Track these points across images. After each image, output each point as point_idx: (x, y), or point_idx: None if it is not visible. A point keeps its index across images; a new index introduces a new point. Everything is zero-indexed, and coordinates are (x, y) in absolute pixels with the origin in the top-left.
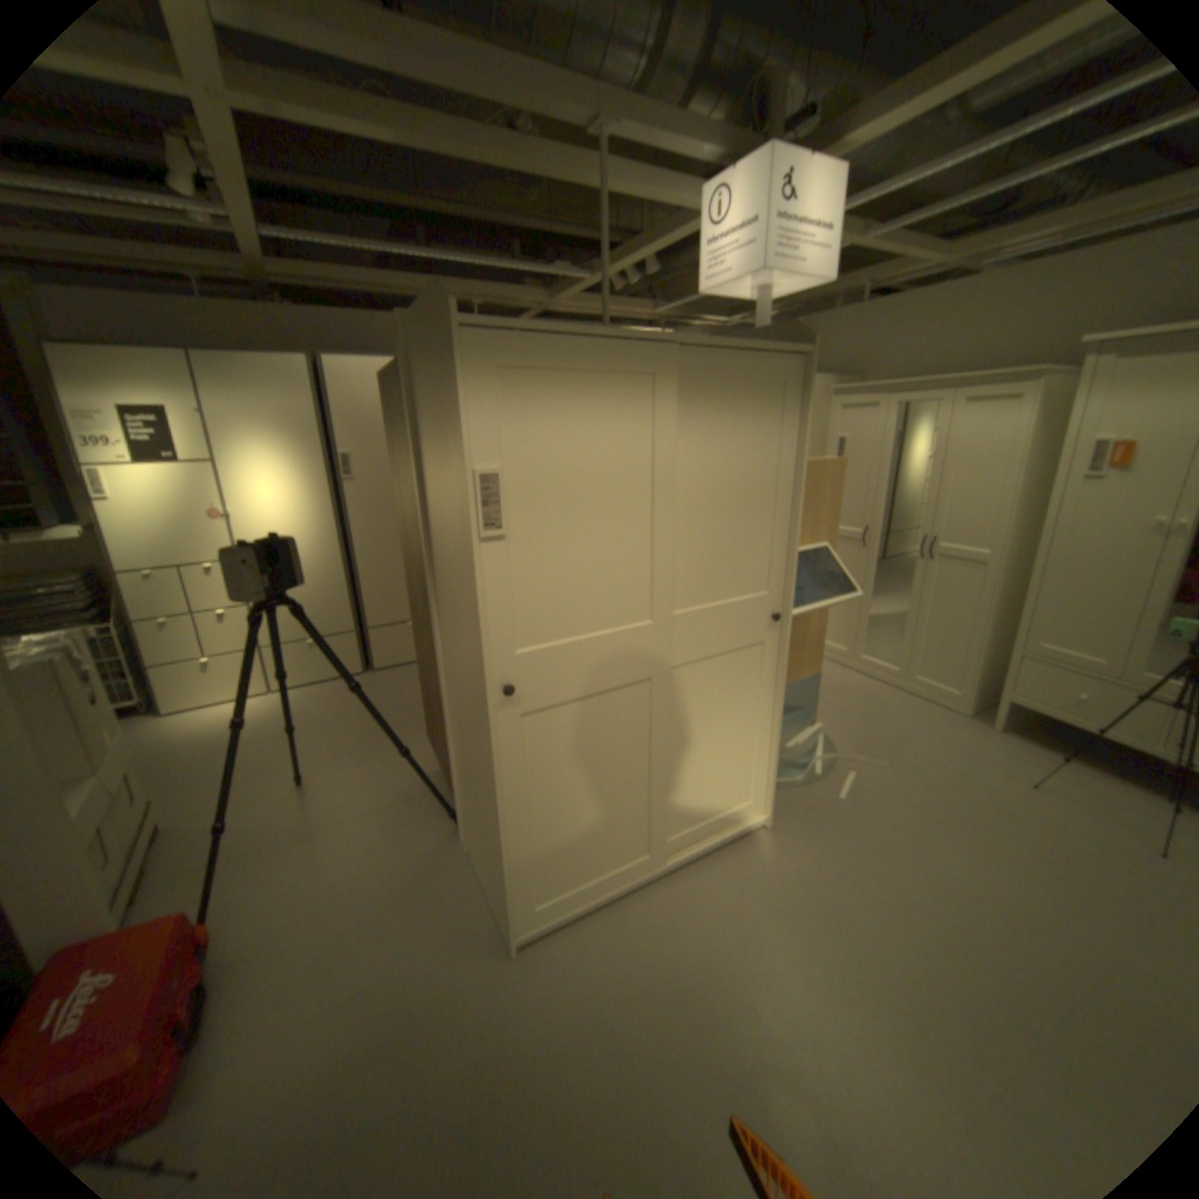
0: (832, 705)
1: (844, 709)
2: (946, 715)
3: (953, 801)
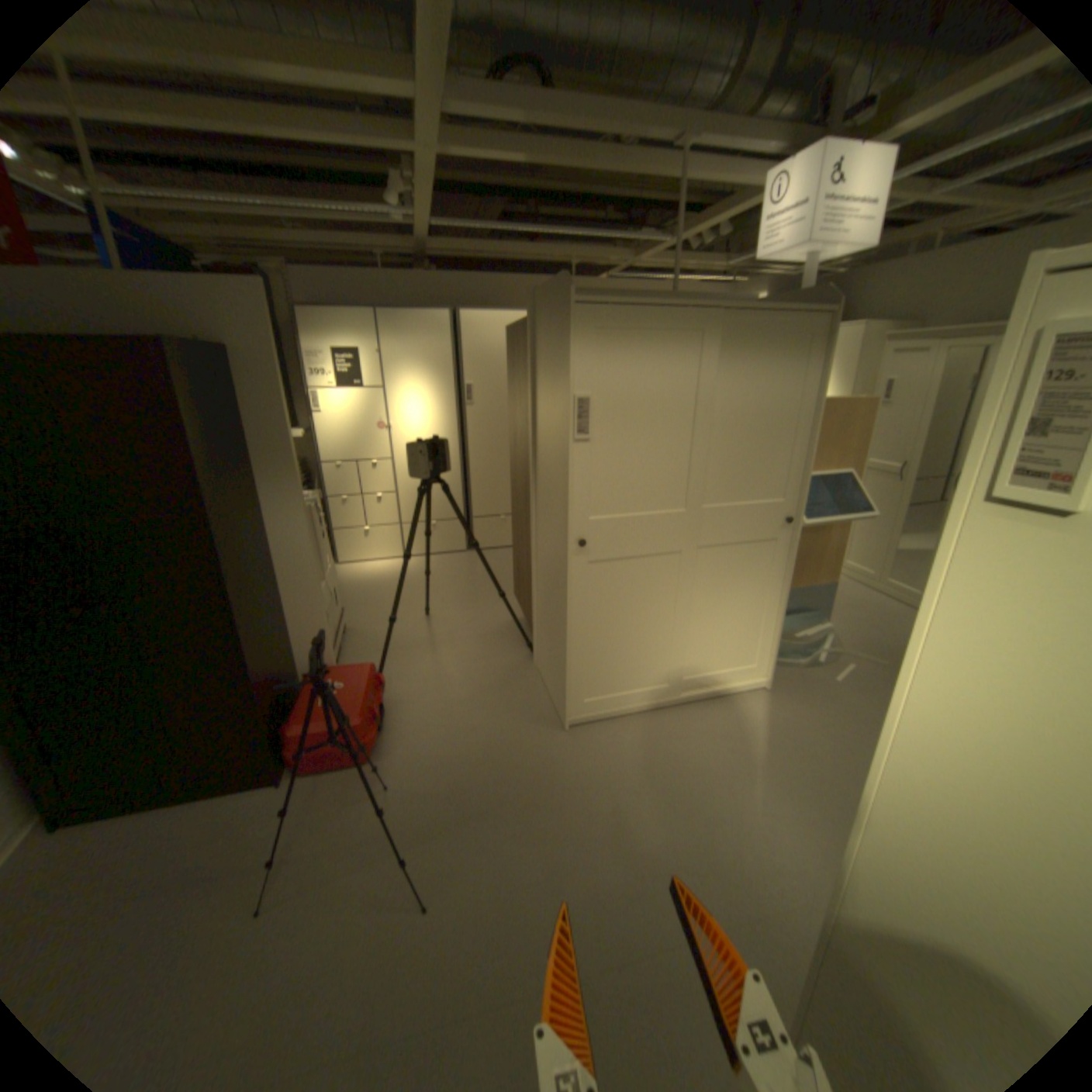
0: (849, 616)
1: (860, 619)
2: None
3: None
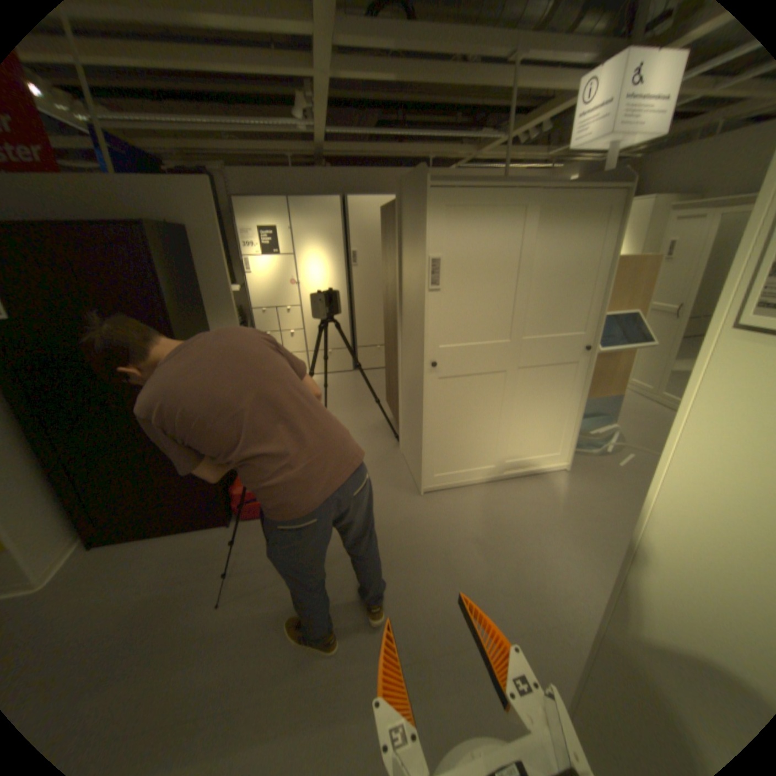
0: (632, 419)
1: (640, 422)
2: None
3: None
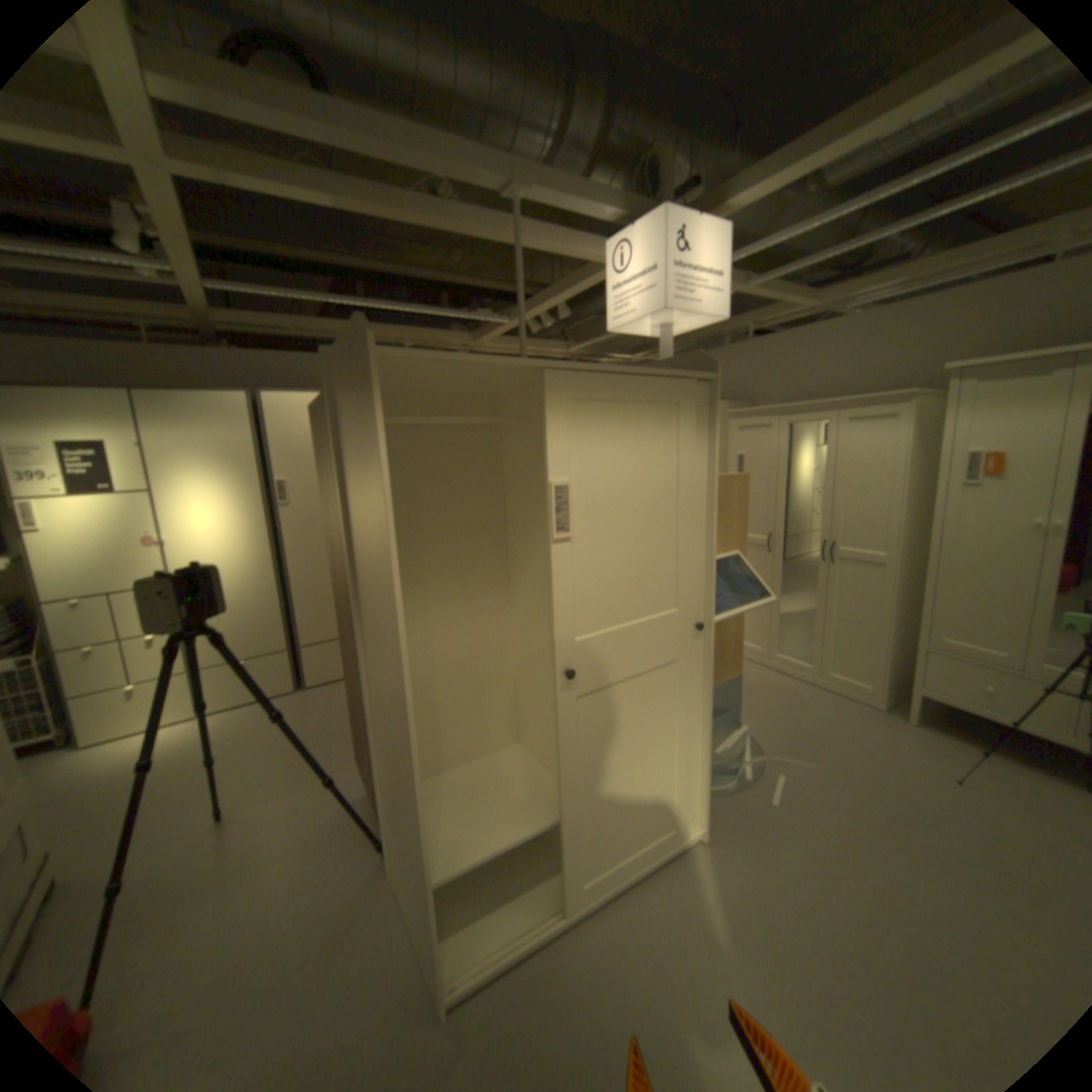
0: (754, 705)
1: (765, 709)
2: (862, 711)
3: (883, 802)
